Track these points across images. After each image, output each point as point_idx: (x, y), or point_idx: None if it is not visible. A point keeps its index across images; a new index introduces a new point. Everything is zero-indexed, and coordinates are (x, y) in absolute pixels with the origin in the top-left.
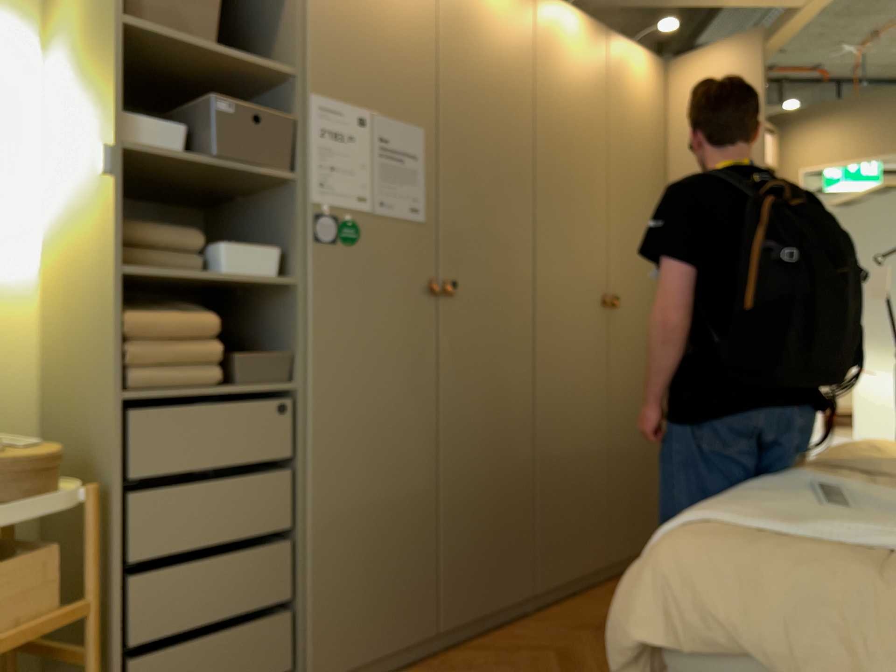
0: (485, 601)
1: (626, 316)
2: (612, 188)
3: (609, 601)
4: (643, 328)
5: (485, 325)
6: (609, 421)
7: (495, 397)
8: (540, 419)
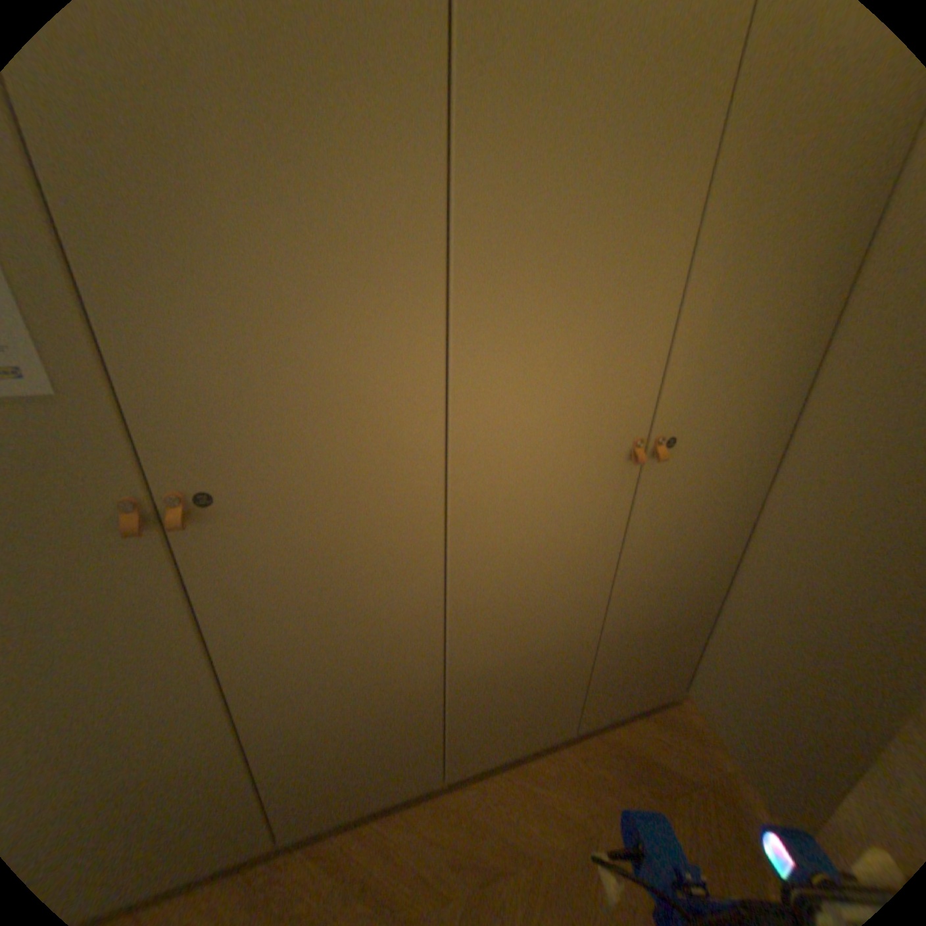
0: (354, 810)
1: (682, 470)
2: (716, 215)
3: (547, 801)
4: (721, 480)
5: (309, 550)
6: (609, 608)
7: (348, 636)
8: (454, 640)
